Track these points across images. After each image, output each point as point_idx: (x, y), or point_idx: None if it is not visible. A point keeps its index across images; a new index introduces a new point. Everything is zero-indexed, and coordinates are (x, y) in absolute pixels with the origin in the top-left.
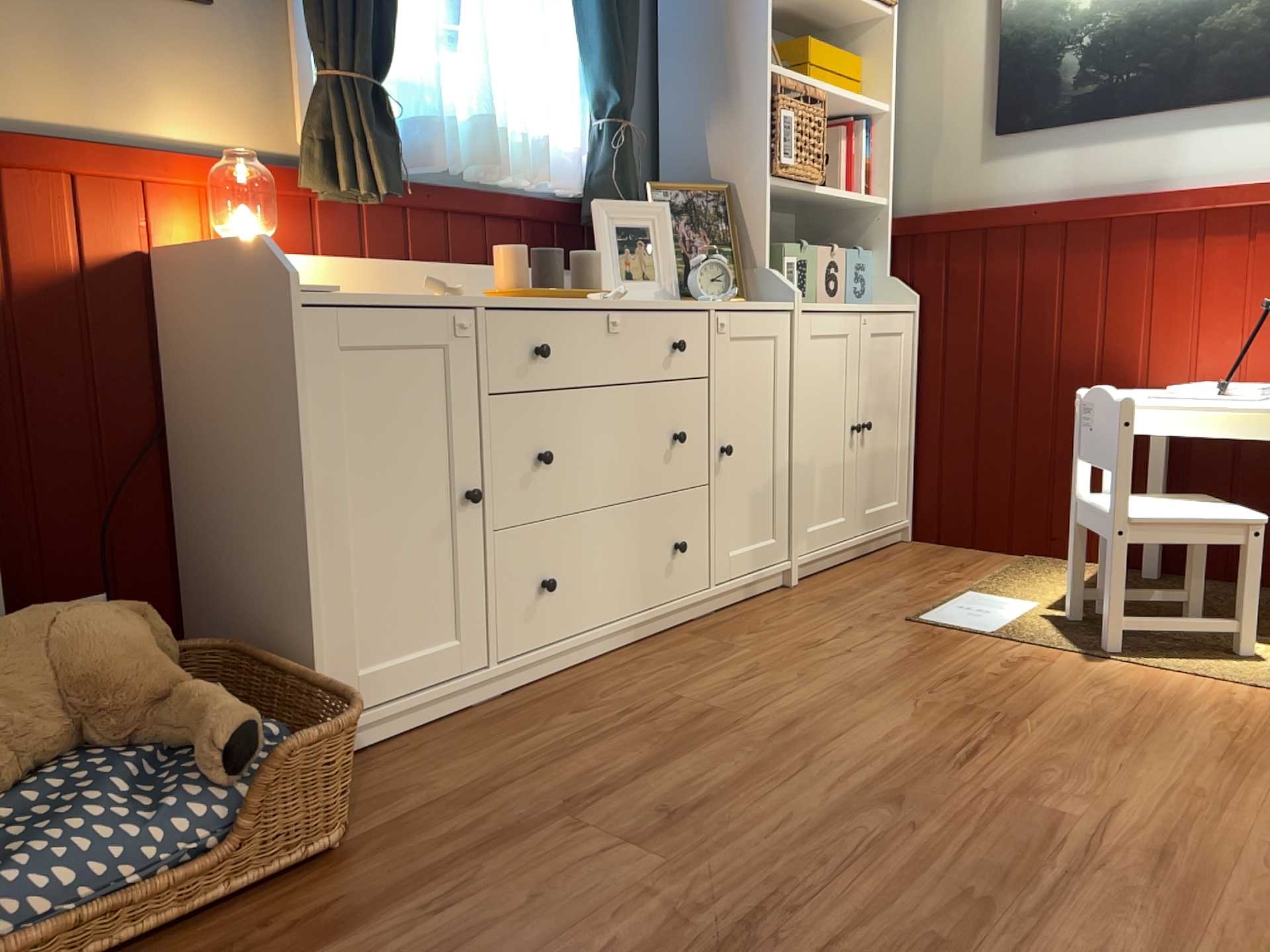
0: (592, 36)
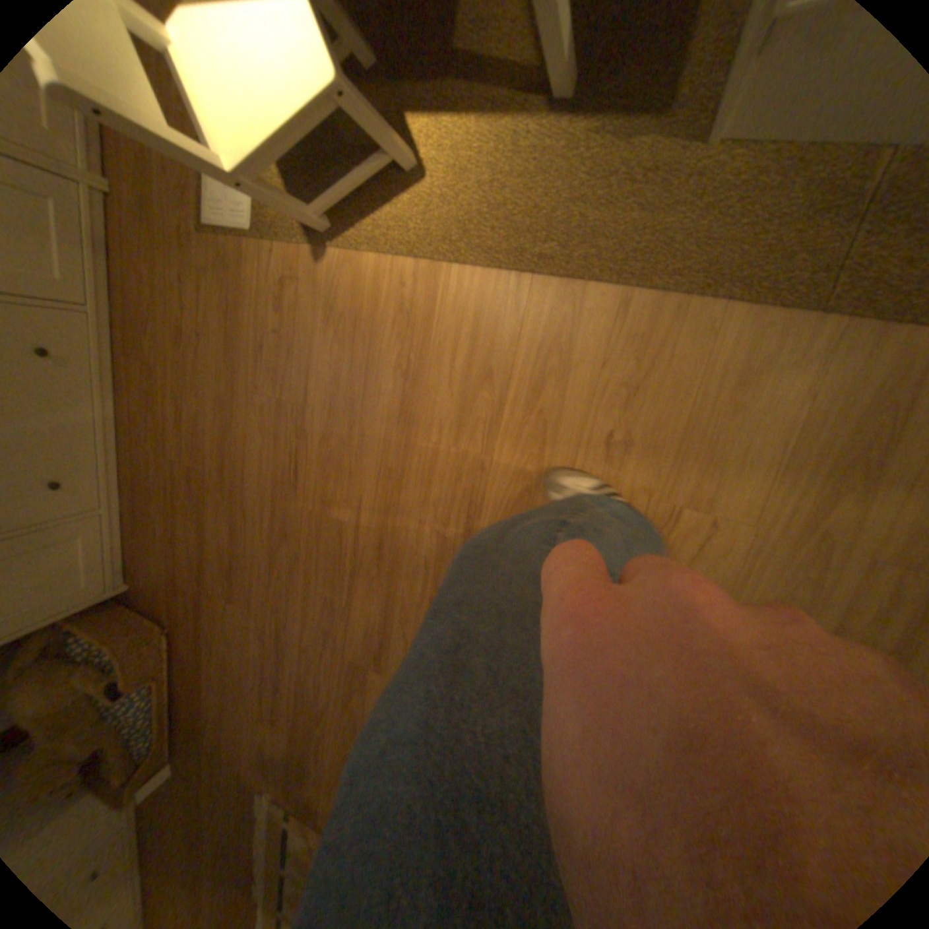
0: None
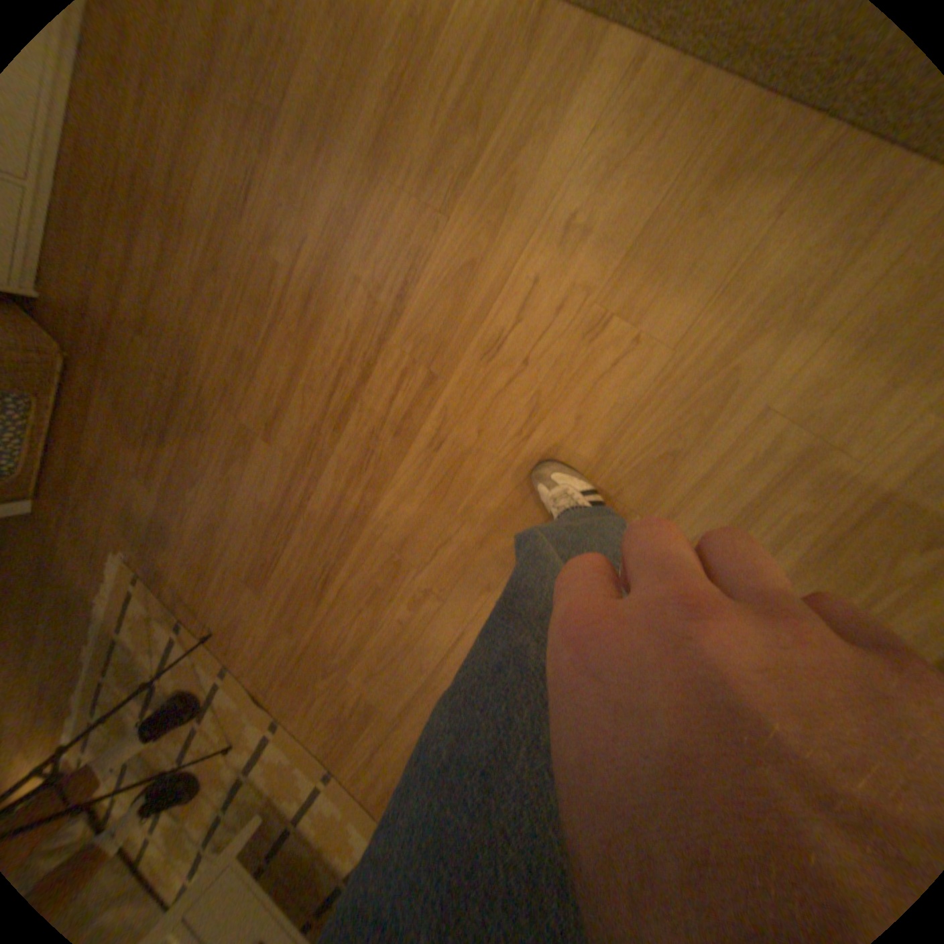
0: None
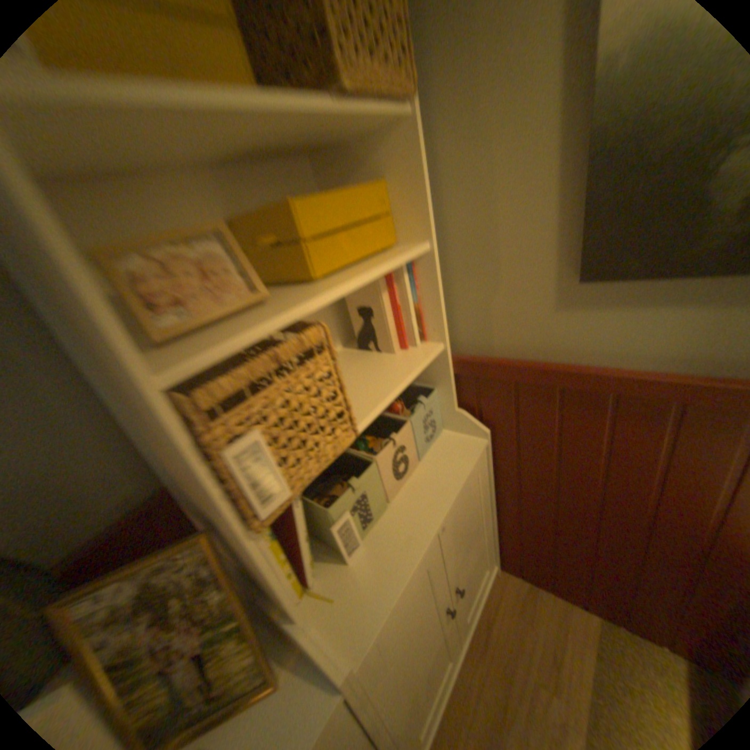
0: None
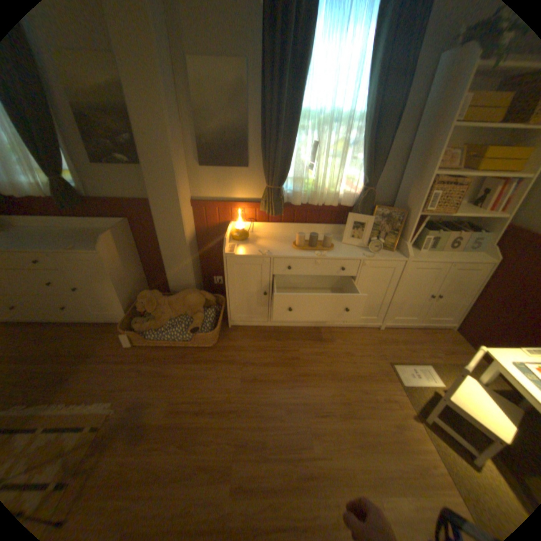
0: (365, 159)
